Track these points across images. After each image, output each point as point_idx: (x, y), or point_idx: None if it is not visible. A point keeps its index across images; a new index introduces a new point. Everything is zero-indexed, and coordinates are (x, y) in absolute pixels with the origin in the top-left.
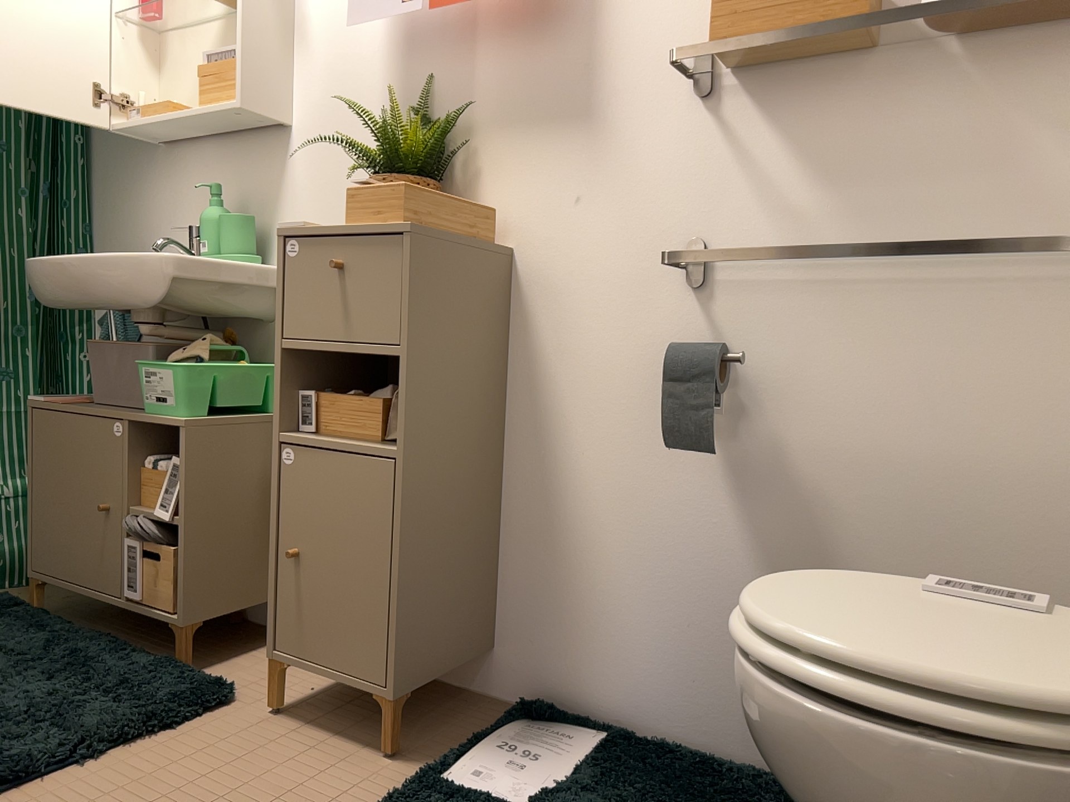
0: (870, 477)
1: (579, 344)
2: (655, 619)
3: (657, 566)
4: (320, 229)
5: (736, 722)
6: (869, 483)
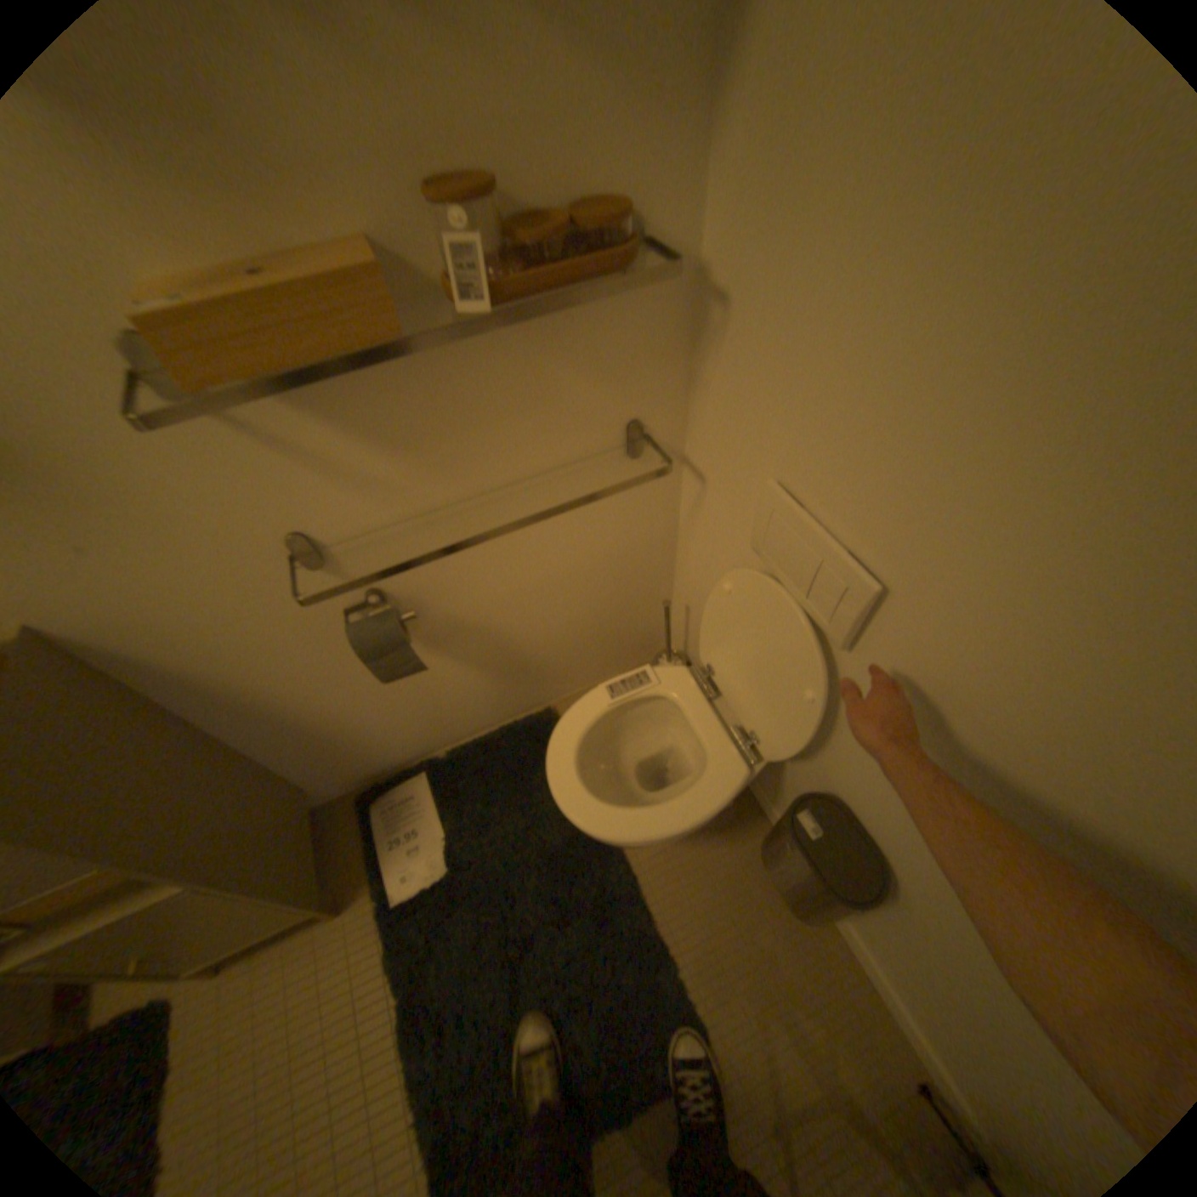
0: (513, 602)
1: (221, 647)
2: (413, 718)
3: (399, 702)
4: None
5: (484, 717)
6: (514, 605)
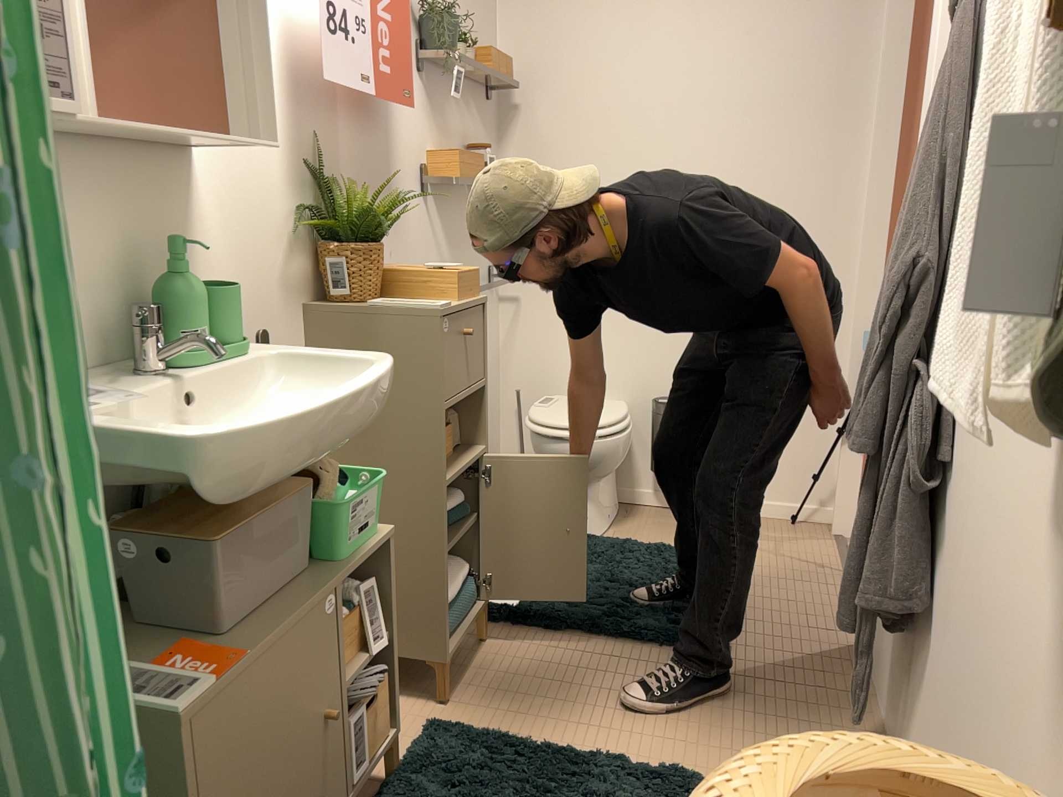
0: None
1: None
2: None
3: None
4: (461, 308)
5: None
6: None
